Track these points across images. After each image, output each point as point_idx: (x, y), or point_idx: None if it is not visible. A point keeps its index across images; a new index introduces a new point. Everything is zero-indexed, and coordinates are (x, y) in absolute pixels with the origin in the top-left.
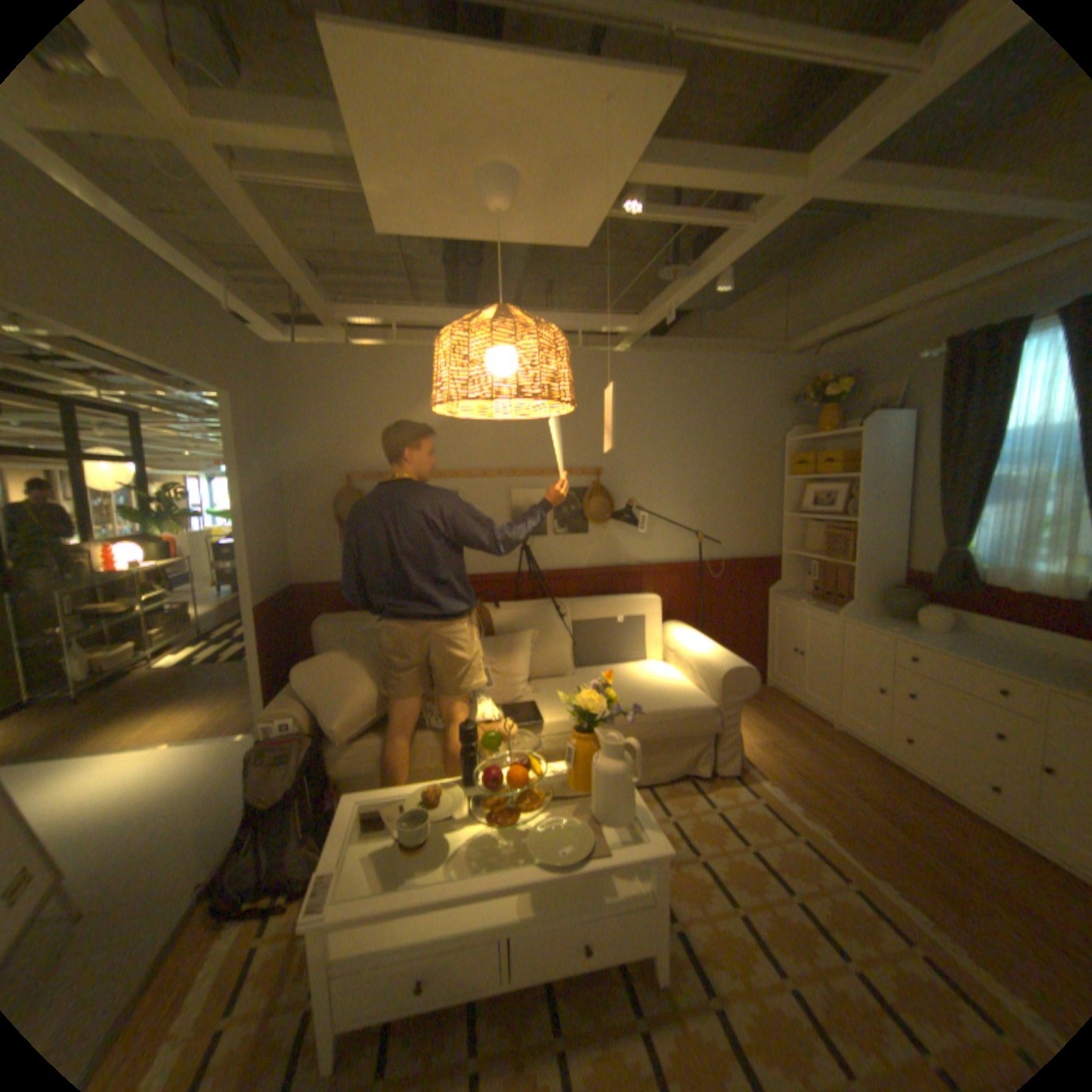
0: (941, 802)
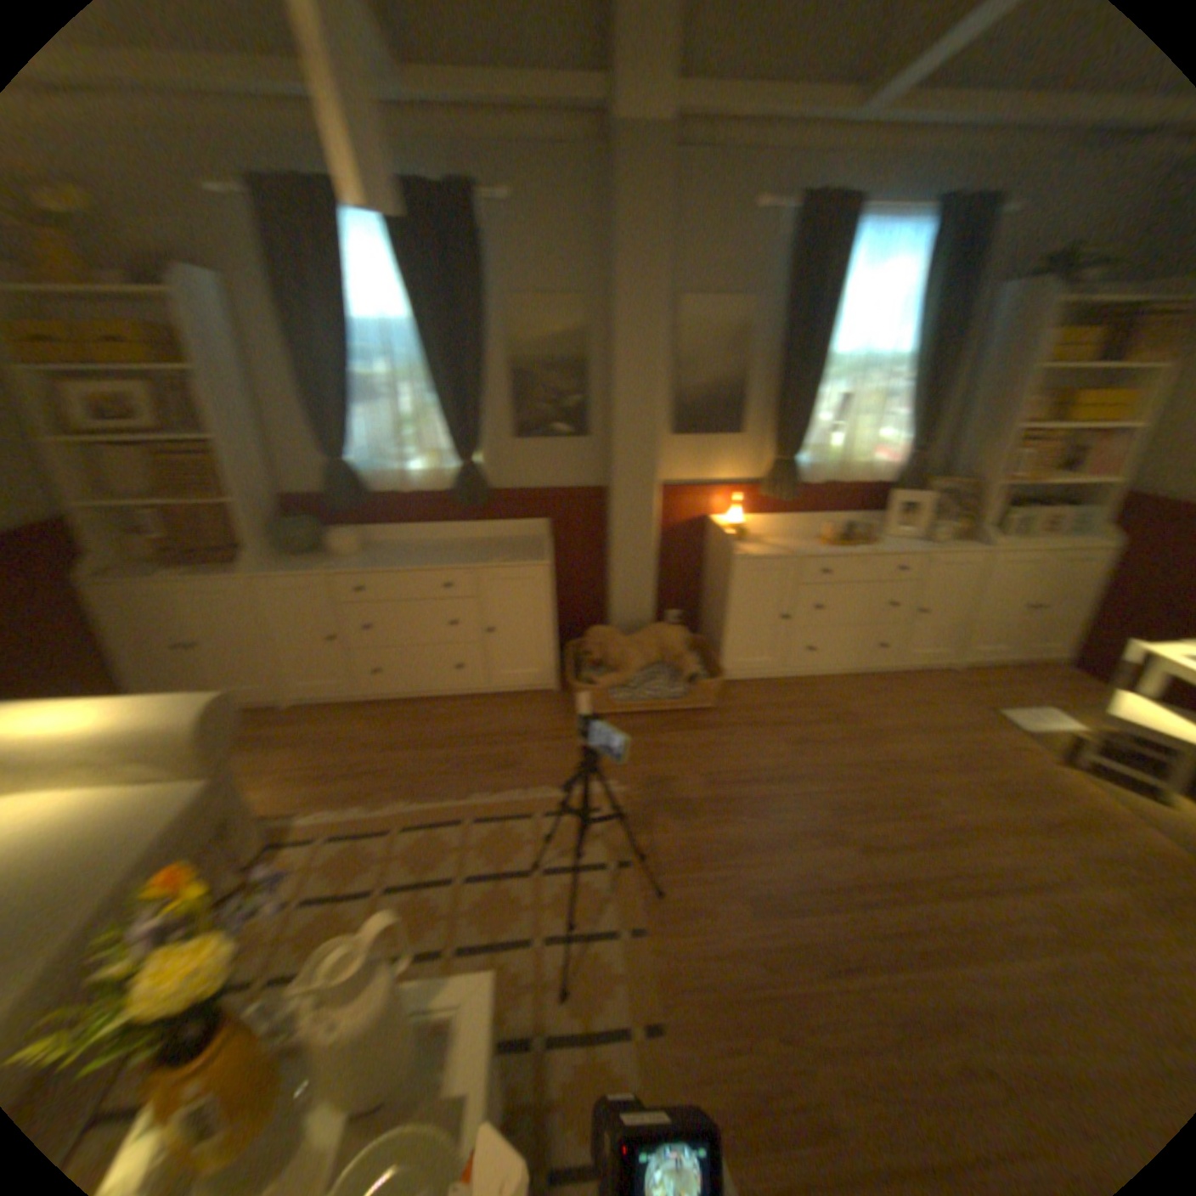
0: (425, 705)
